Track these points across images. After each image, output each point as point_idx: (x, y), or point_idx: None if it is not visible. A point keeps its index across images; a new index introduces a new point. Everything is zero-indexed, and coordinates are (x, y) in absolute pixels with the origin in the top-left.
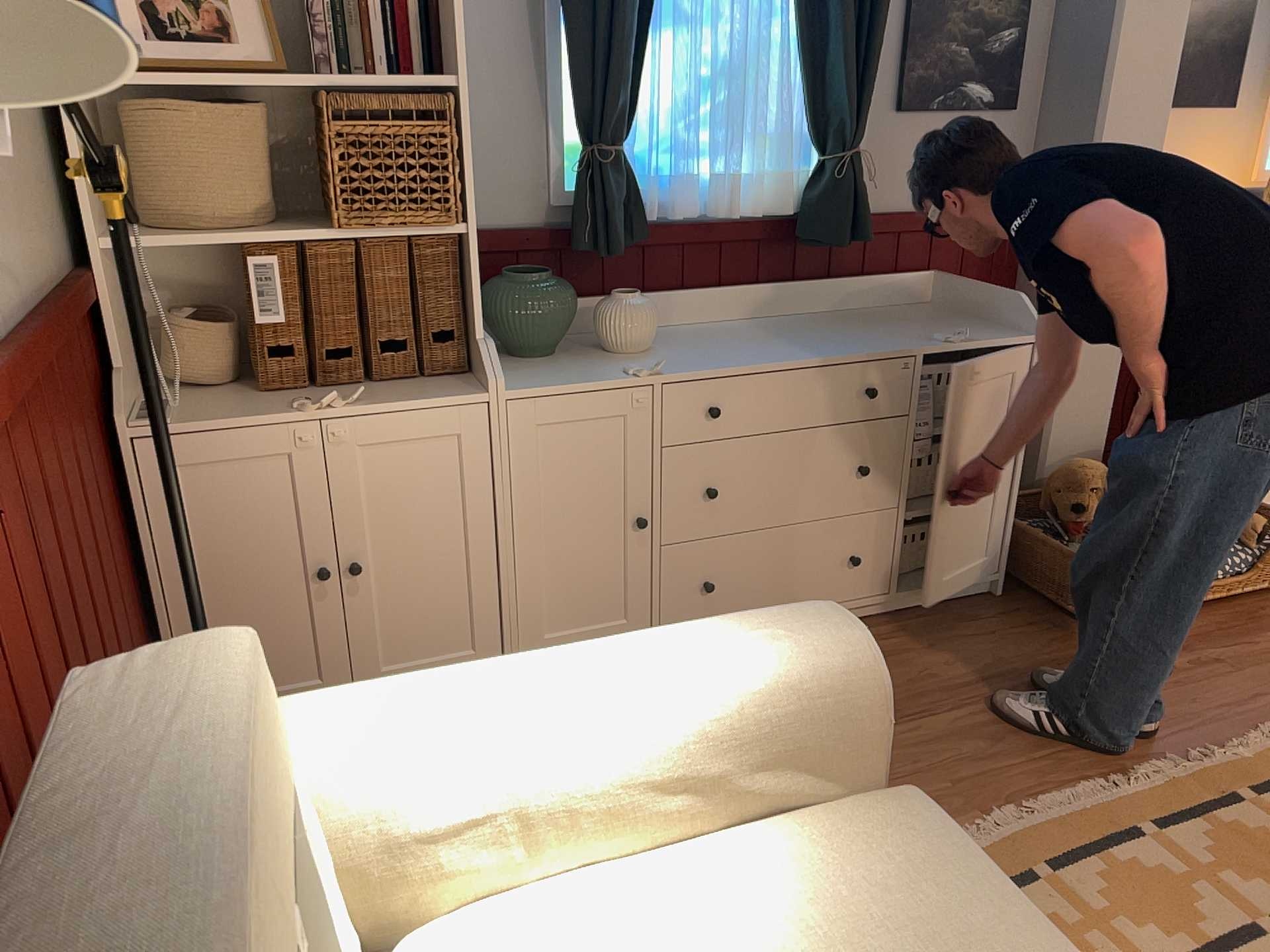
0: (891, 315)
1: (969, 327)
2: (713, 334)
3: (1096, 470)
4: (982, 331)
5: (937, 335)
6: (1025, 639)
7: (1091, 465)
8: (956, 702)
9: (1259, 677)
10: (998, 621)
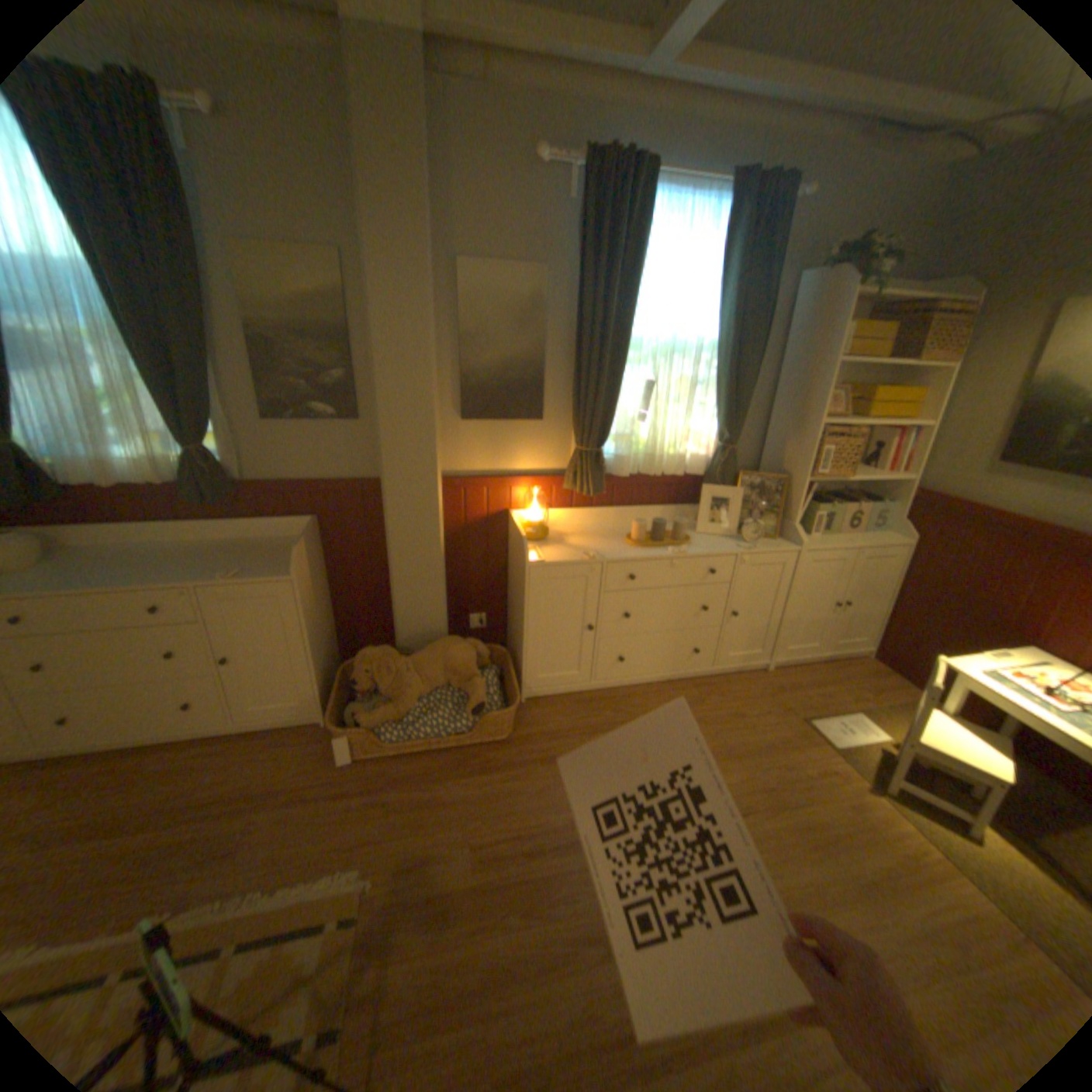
0: (261, 546)
1: (276, 563)
2: (110, 556)
3: (375, 658)
4: (273, 568)
5: (225, 571)
6: (288, 769)
7: (374, 653)
8: (169, 823)
9: (392, 826)
10: (293, 750)
